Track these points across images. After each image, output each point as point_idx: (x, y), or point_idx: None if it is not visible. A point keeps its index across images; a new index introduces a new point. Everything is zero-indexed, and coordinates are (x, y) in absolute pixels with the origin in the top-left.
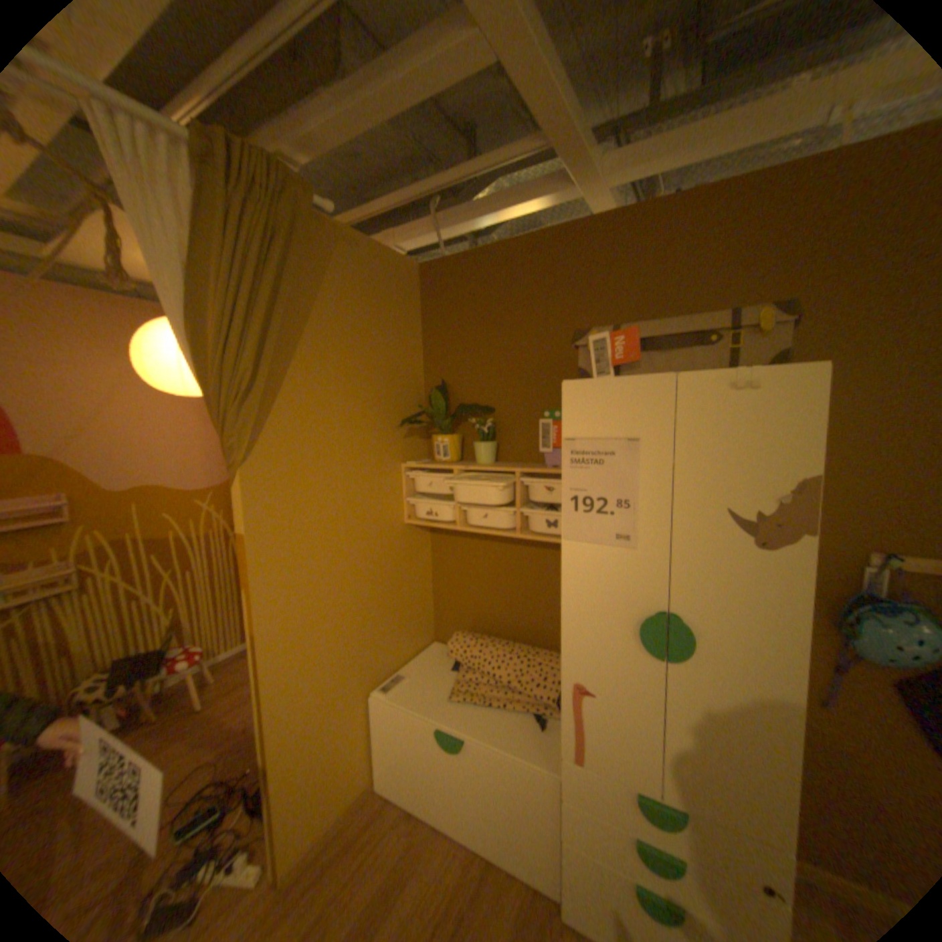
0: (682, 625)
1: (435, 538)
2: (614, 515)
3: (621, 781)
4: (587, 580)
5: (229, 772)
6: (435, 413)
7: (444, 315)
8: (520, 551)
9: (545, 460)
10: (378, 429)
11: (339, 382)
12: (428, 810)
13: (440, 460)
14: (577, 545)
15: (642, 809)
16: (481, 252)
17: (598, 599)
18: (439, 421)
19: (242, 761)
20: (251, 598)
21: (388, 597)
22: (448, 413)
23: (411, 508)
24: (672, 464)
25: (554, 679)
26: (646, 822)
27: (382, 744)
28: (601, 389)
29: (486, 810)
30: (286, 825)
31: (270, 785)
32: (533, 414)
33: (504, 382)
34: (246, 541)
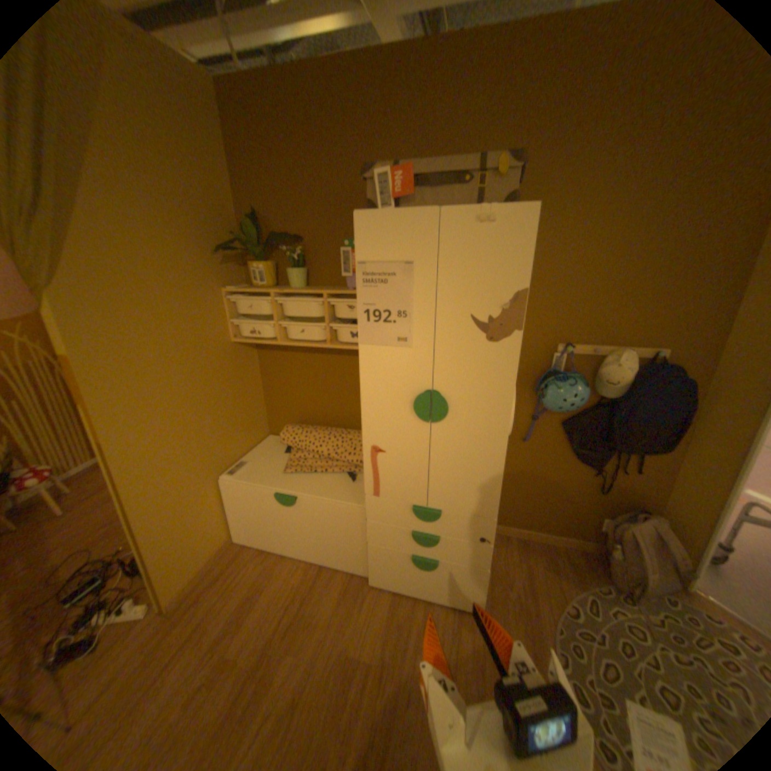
0: (439, 397)
1: (261, 354)
2: (395, 324)
3: (402, 500)
4: (378, 373)
5: (103, 553)
6: (247, 240)
7: (246, 140)
8: (332, 359)
9: (347, 283)
10: (193, 255)
11: (141, 204)
12: (275, 545)
13: (257, 285)
14: (369, 348)
15: (415, 513)
16: (276, 71)
17: (386, 386)
18: (252, 248)
19: (113, 543)
20: (89, 412)
21: (224, 404)
22: (260, 241)
23: (235, 329)
24: (435, 282)
25: (360, 448)
26: (417, 520)
27: (234, 510)
28: (384, 219)
29: (317, 536)
30: (162, 574)
31: (141, 550)
32: (336, 243)
33: (309, 213)
34: (70, 362)
